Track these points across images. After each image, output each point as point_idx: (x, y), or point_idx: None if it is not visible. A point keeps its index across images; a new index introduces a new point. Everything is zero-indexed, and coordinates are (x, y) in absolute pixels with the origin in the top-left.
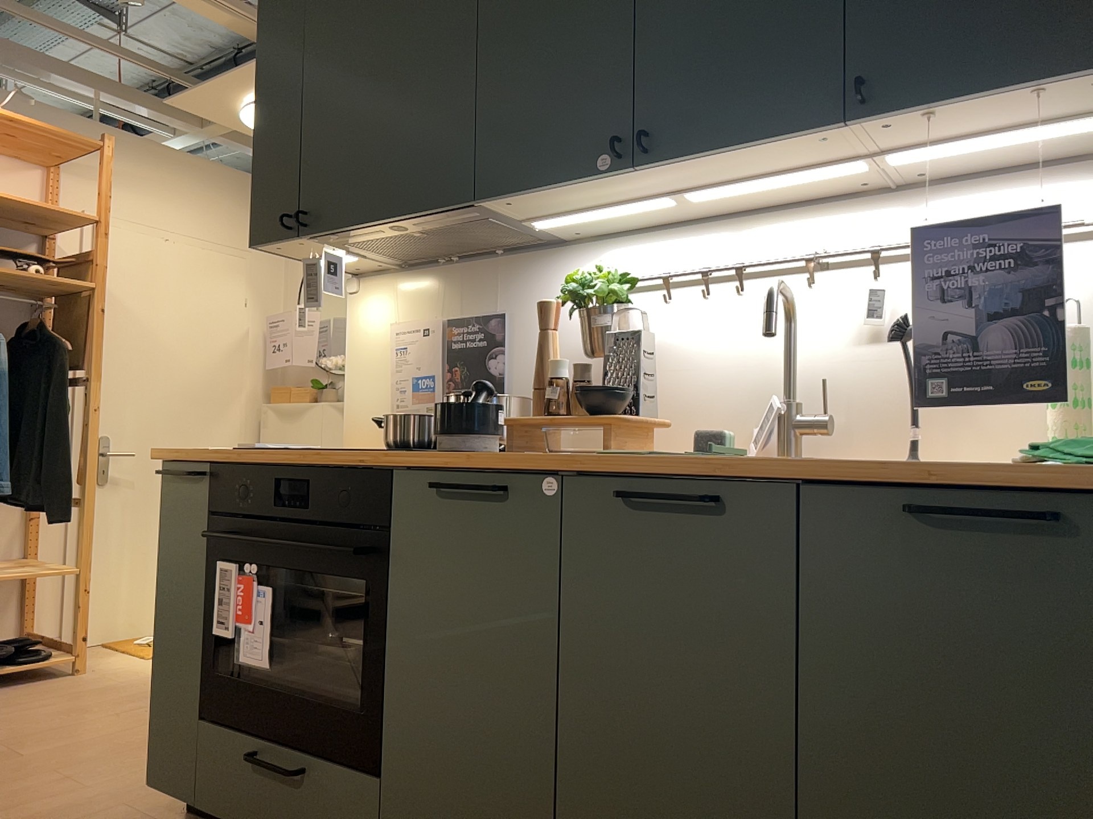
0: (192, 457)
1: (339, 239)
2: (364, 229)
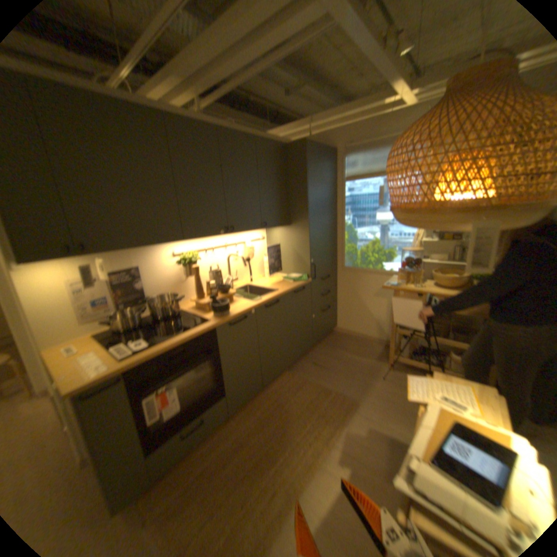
0: (108, 375)
1: (95, 253)
2: (122, 249)
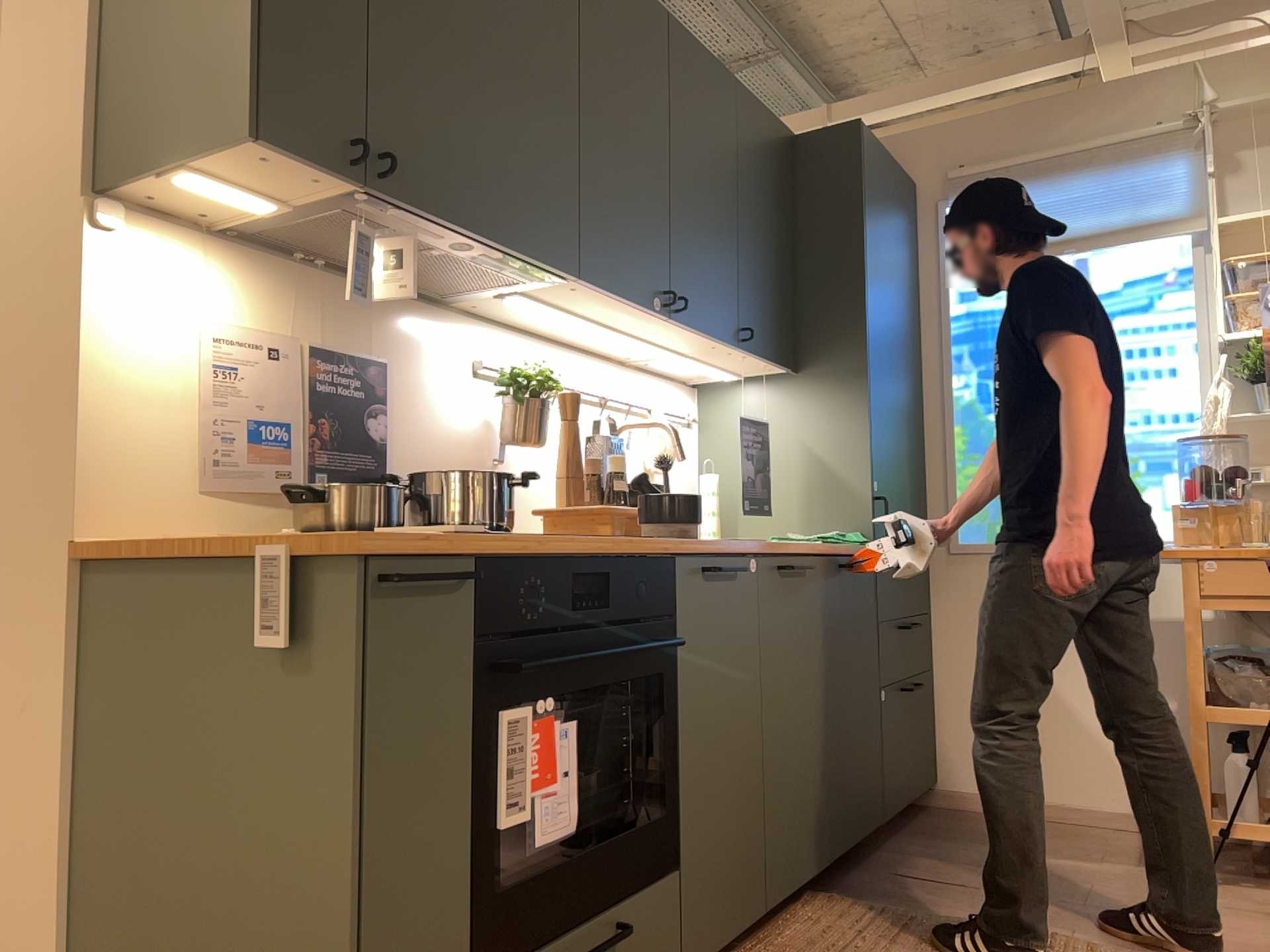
0: (451, 547)
1: (385, 213)
2: (447, 229)
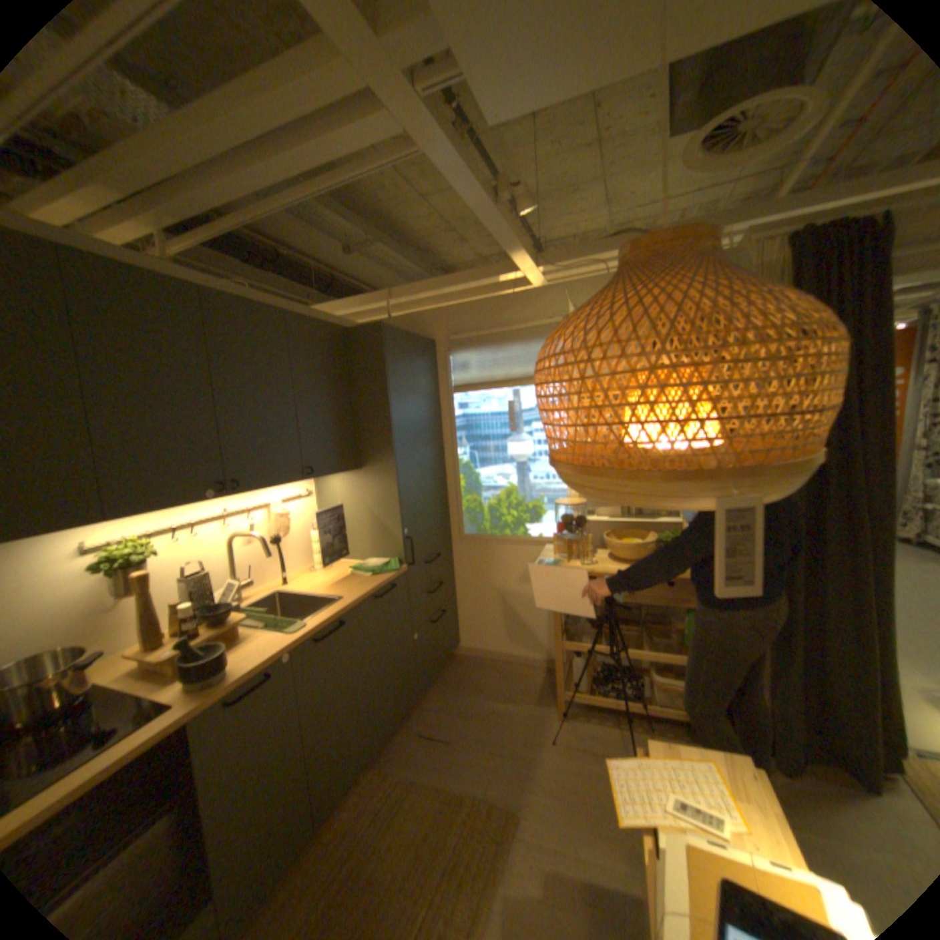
0: None
1: None
2: None
